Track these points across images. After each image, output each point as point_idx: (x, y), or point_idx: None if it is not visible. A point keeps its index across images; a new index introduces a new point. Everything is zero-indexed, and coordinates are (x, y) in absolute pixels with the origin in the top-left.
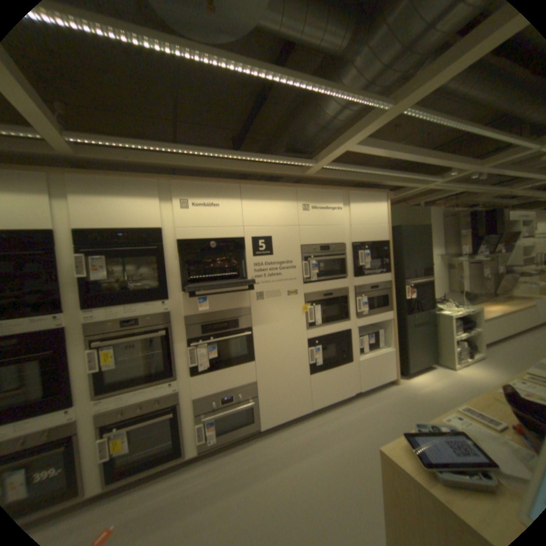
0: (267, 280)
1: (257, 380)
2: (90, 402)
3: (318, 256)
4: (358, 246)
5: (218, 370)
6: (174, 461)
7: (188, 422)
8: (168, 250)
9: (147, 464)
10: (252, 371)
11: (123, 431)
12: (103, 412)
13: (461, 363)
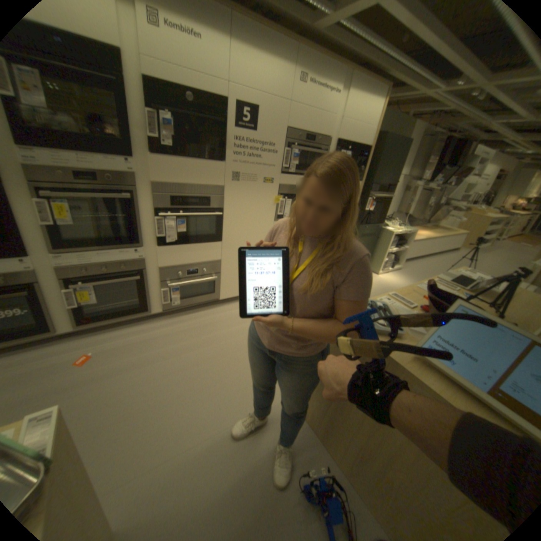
0: (246, 161)
1: (222, 259)
2: (49, 254)
3: (302, 146)
4: (342, 145)
5: (186, 244)
6: (141, 314)
7: (154, 286)
8: (130, 88)
9: (115, 314)
10: (218, 250)
11: (90, 285)
12: (65, 266)
13: (383, 270)
